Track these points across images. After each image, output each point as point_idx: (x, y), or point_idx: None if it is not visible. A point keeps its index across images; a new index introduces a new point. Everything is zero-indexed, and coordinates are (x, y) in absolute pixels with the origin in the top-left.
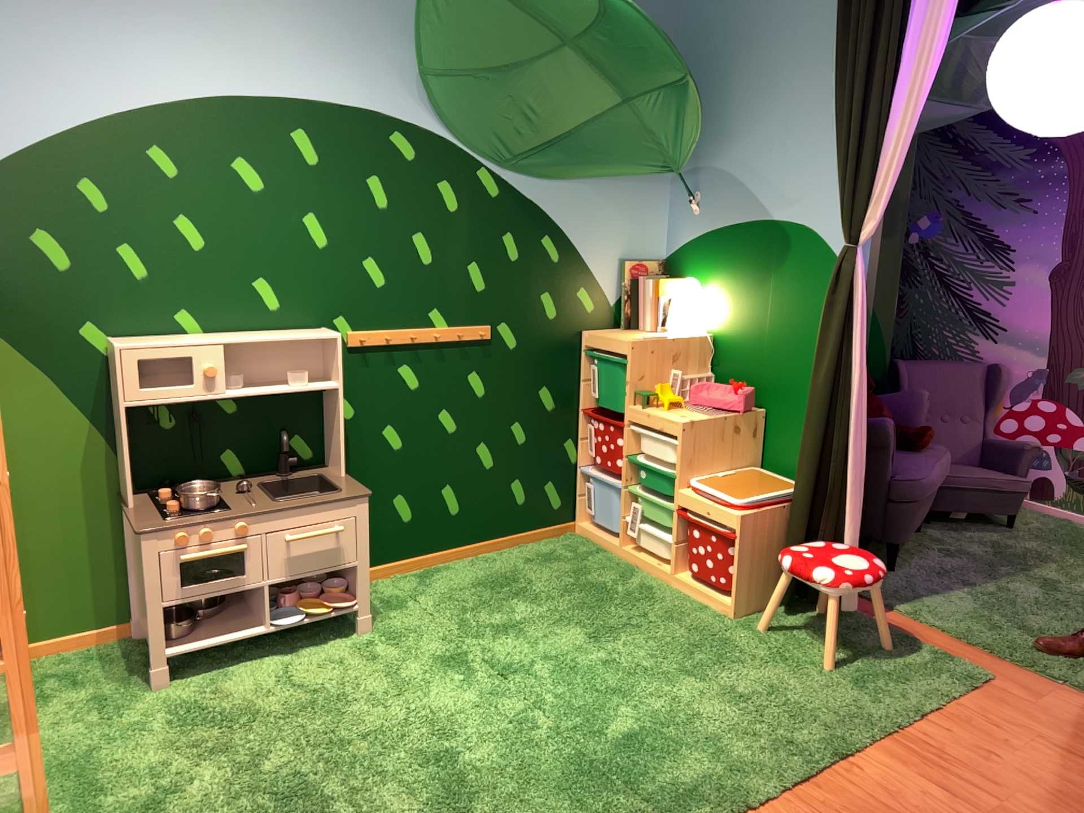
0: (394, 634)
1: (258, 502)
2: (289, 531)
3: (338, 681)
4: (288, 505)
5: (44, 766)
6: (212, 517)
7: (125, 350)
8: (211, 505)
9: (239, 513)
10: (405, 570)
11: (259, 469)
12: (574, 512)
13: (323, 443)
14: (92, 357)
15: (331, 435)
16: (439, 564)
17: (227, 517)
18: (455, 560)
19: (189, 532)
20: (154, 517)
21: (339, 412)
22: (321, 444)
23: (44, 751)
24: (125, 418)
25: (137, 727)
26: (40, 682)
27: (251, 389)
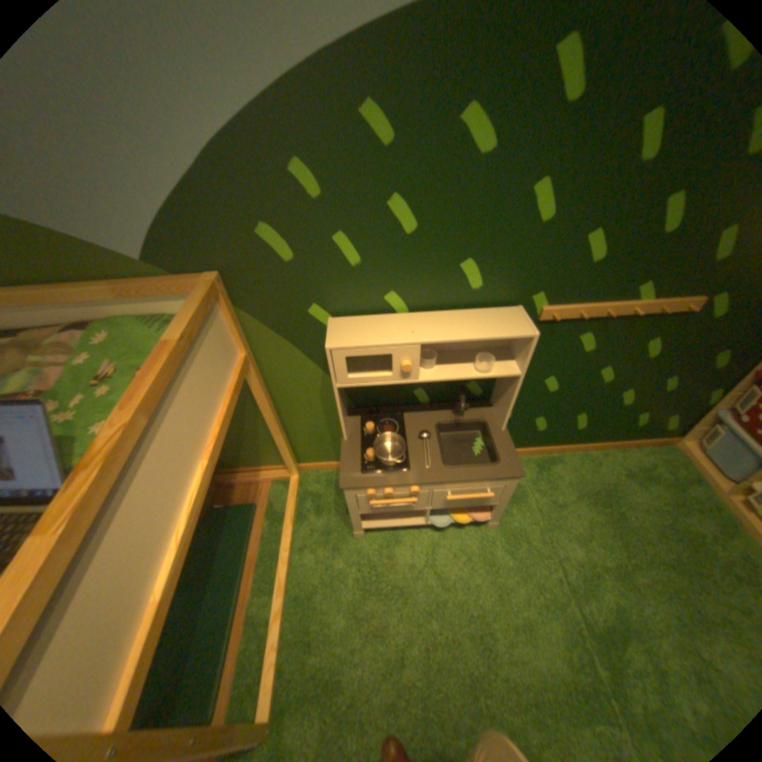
0: (512, 536)
1: (431, 462)
2: (451, 491)
3: (465, 582)
4: (453, 477)
5: (288, 597)
6: (395, 480)
7: (334, 350)
8: (395, 463)
9: (414, 479)
10: (529, 455)
11: (439, 401)
12: (686, 434)
13: (492, 387)
14: (319, 330)
15: (502, 395)
16: (555, 453)
17: (405, 484)
18: (568, 453)
19: (377, 489)
20: (356, 465)
21: (515, 392)
22: (491, 389)
23: (291, 578)
24: (337, 394)
25: (340, 576)
26: (303, 499)
27: (441, 369)
